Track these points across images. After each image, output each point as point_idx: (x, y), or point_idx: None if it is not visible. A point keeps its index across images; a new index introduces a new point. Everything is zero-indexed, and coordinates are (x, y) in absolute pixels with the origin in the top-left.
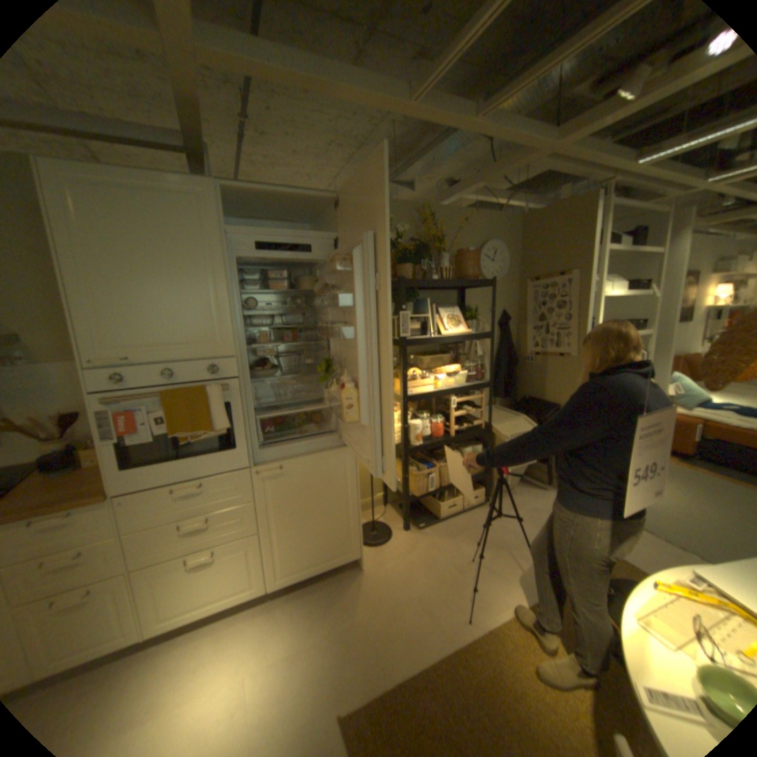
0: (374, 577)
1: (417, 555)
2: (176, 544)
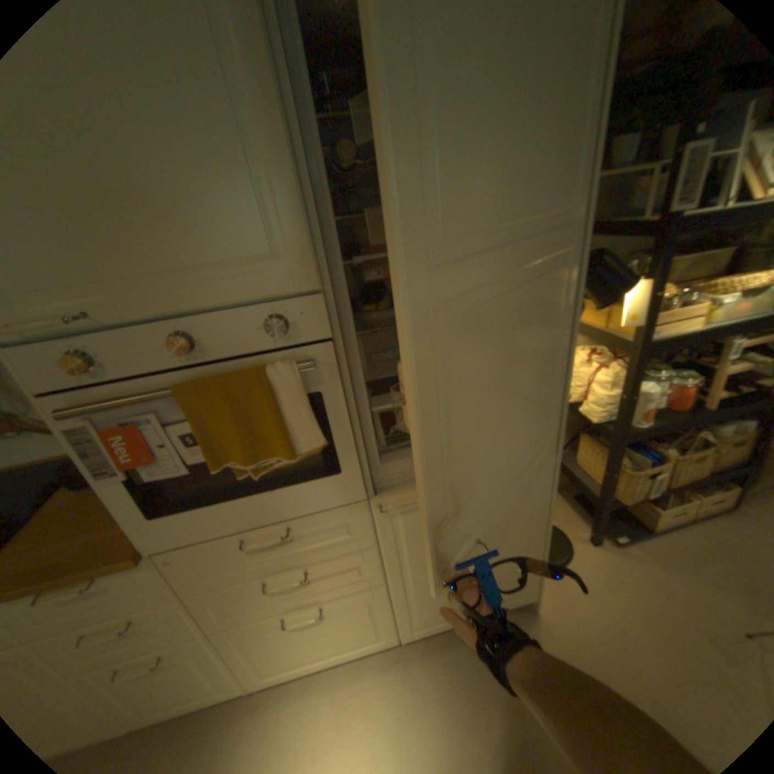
0: (561, 632)
1: (629, 599)
2: (267, 603)
